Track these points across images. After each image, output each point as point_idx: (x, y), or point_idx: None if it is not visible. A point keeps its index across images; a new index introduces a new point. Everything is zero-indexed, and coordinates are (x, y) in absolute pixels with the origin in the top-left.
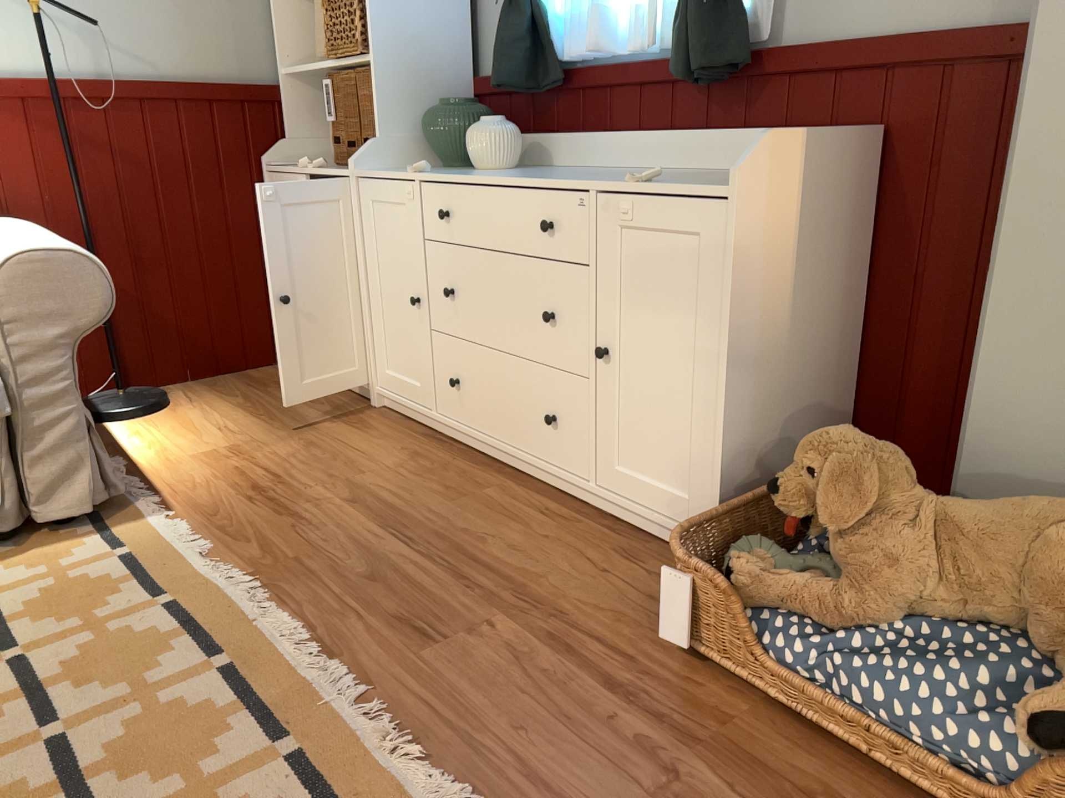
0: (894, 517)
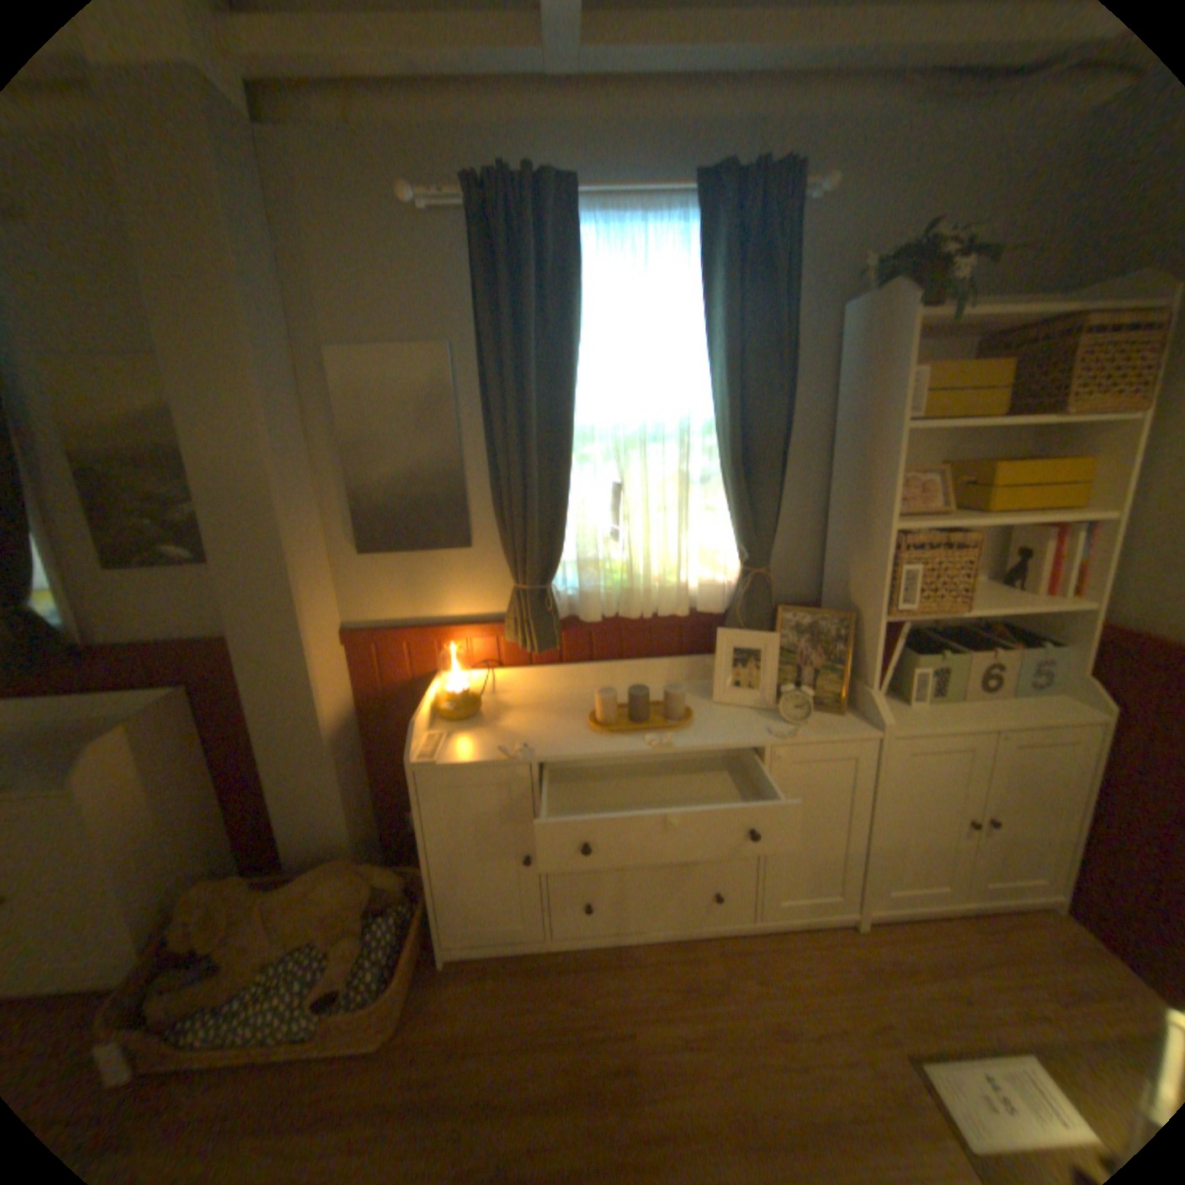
0: (240, 925)
